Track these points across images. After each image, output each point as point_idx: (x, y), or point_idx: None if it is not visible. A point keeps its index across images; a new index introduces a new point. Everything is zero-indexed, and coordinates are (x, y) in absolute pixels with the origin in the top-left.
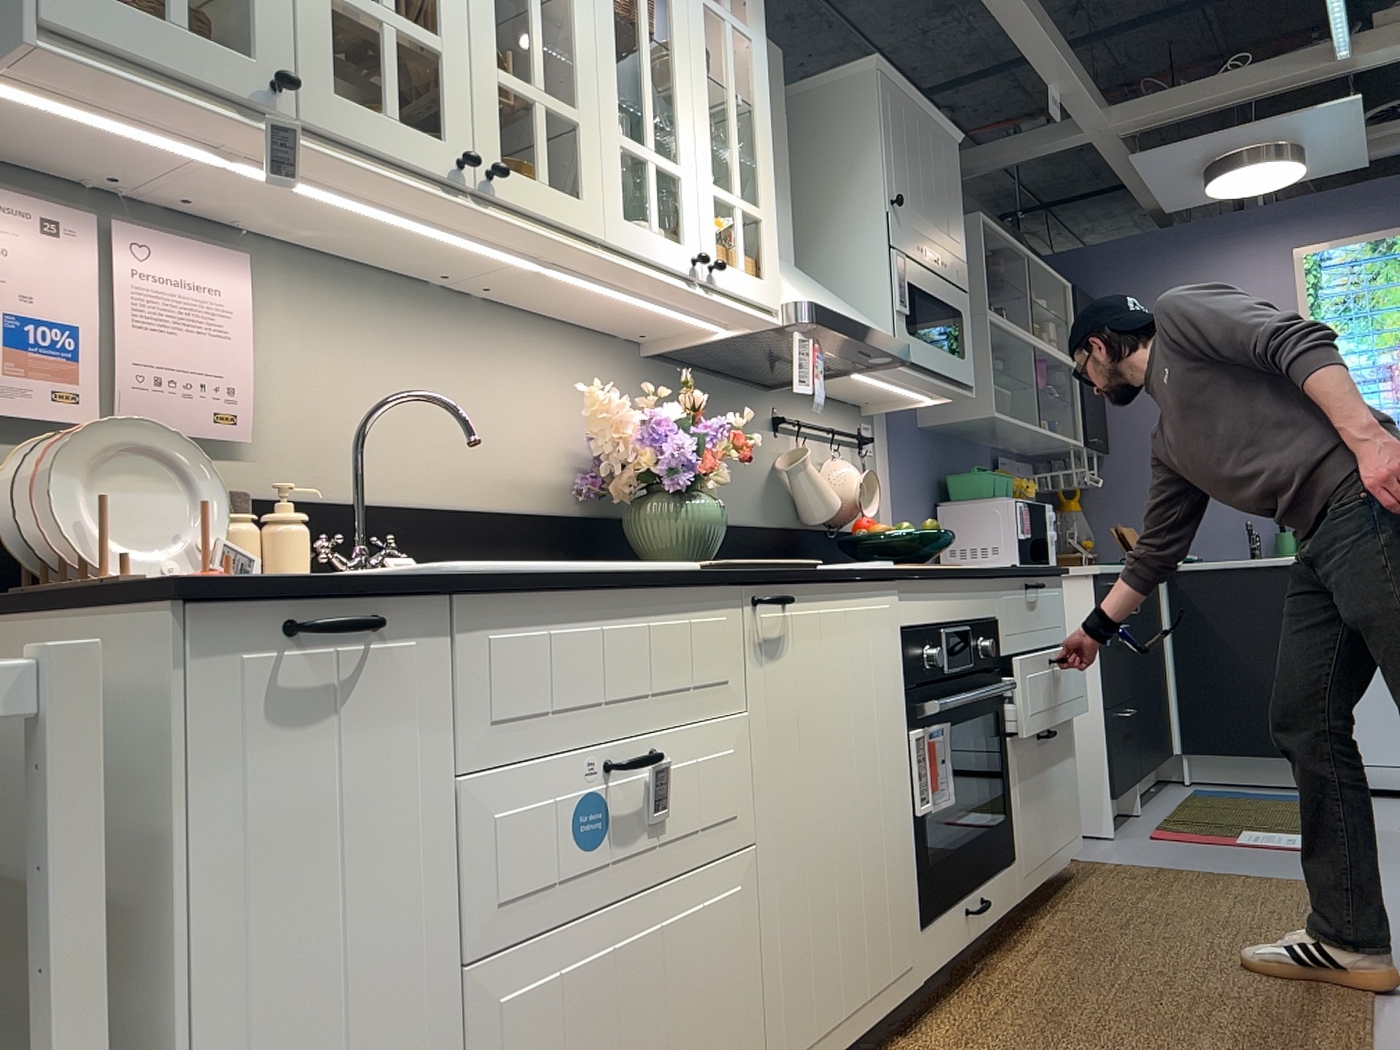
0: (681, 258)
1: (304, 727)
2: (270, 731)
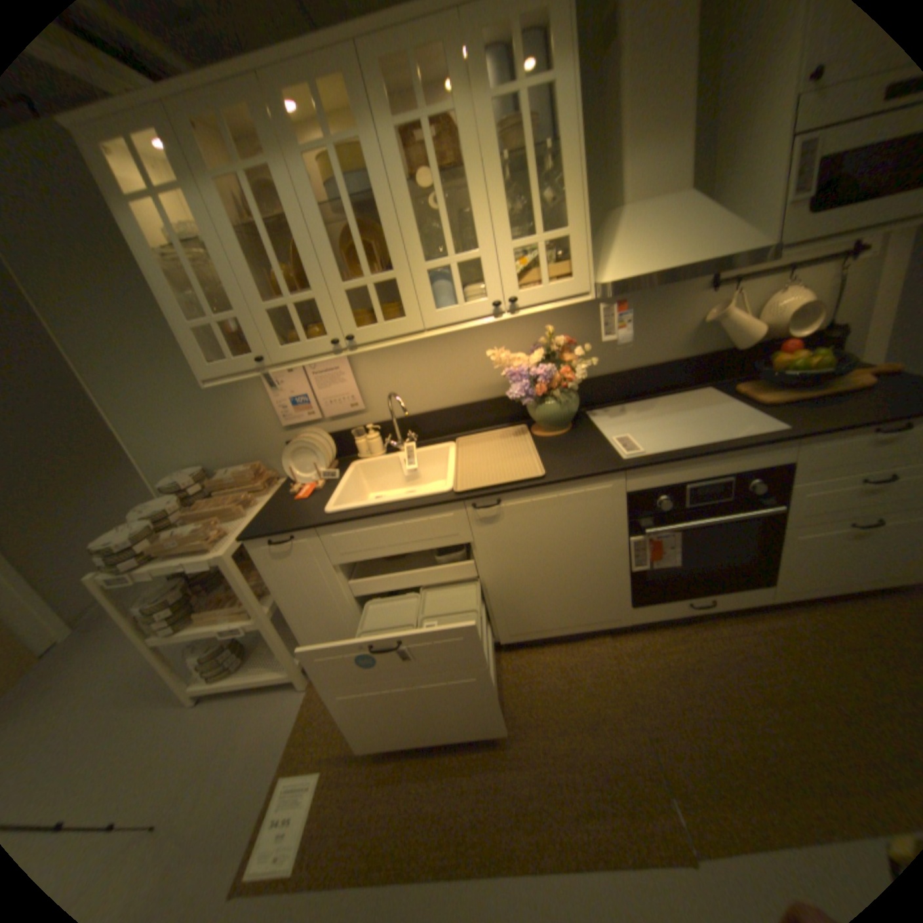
0: (485, 308)
1: (284, 559)
2: (276, 560)
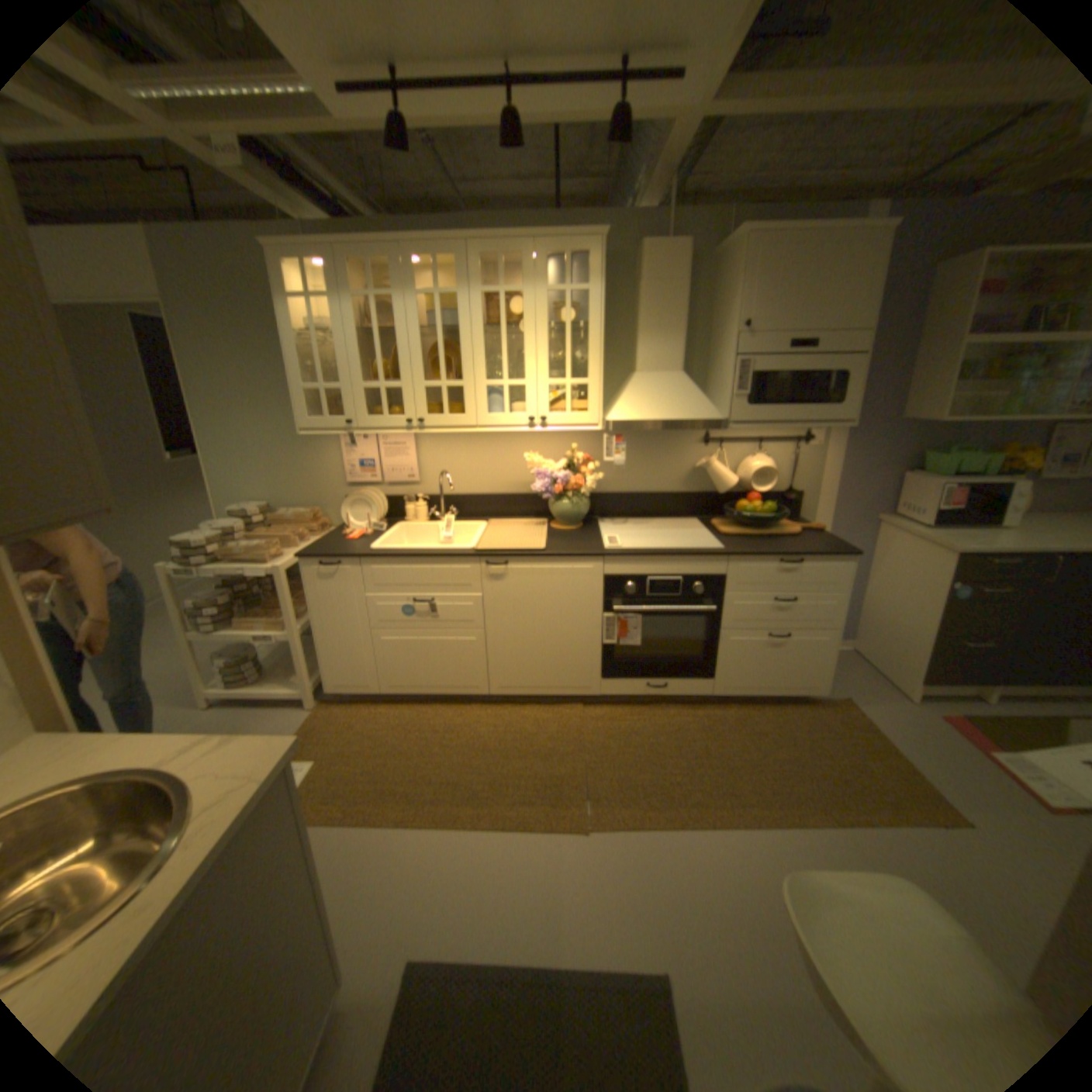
0: (523, 421)
1: (328, 581)
2: (322, 581)
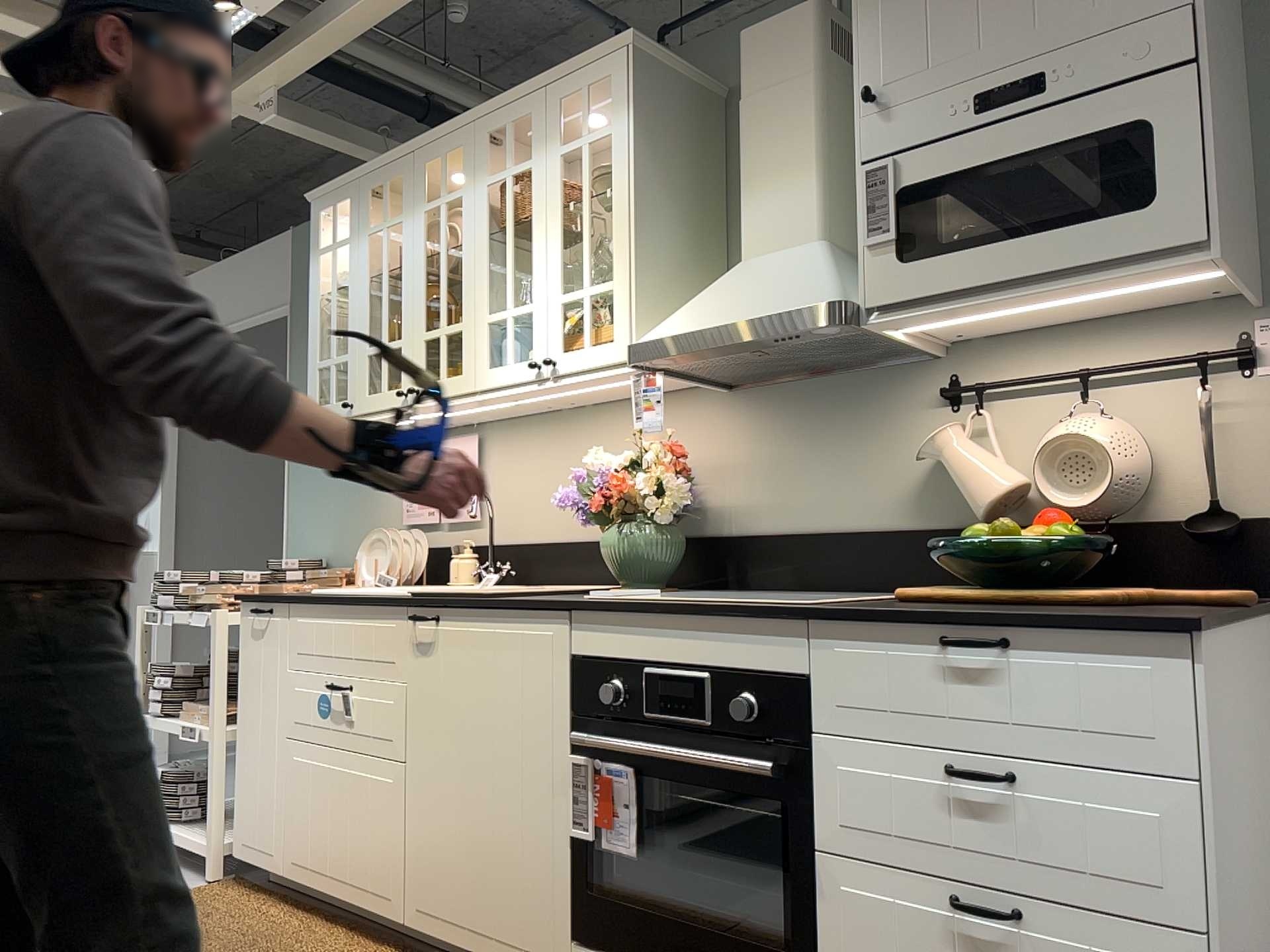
0: (527, 370)
1: (258, 640)
2: (253, 640)
